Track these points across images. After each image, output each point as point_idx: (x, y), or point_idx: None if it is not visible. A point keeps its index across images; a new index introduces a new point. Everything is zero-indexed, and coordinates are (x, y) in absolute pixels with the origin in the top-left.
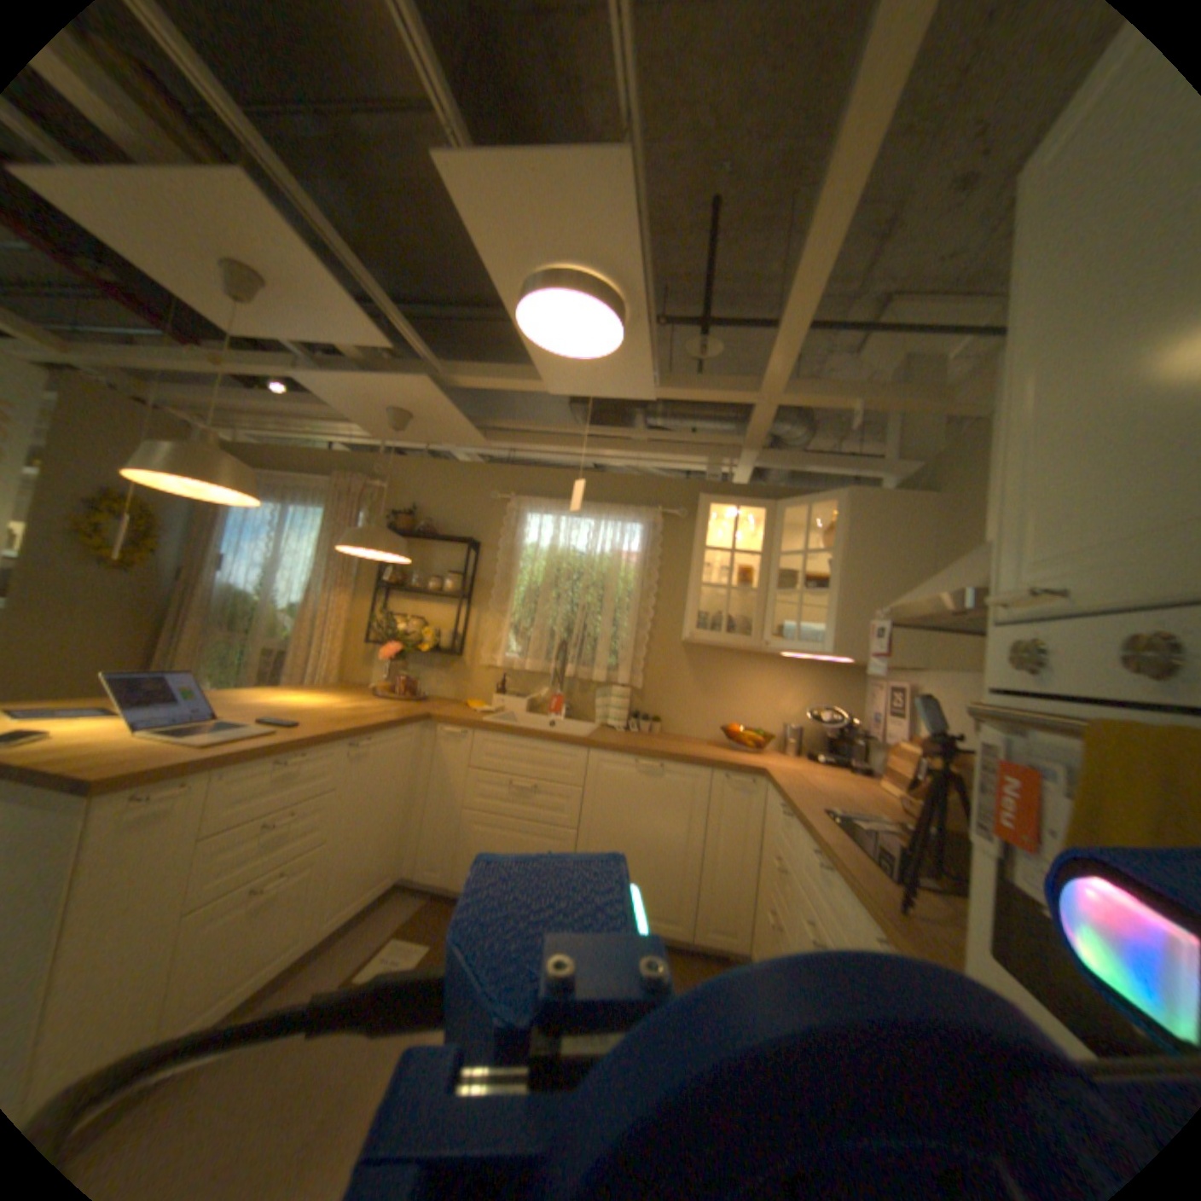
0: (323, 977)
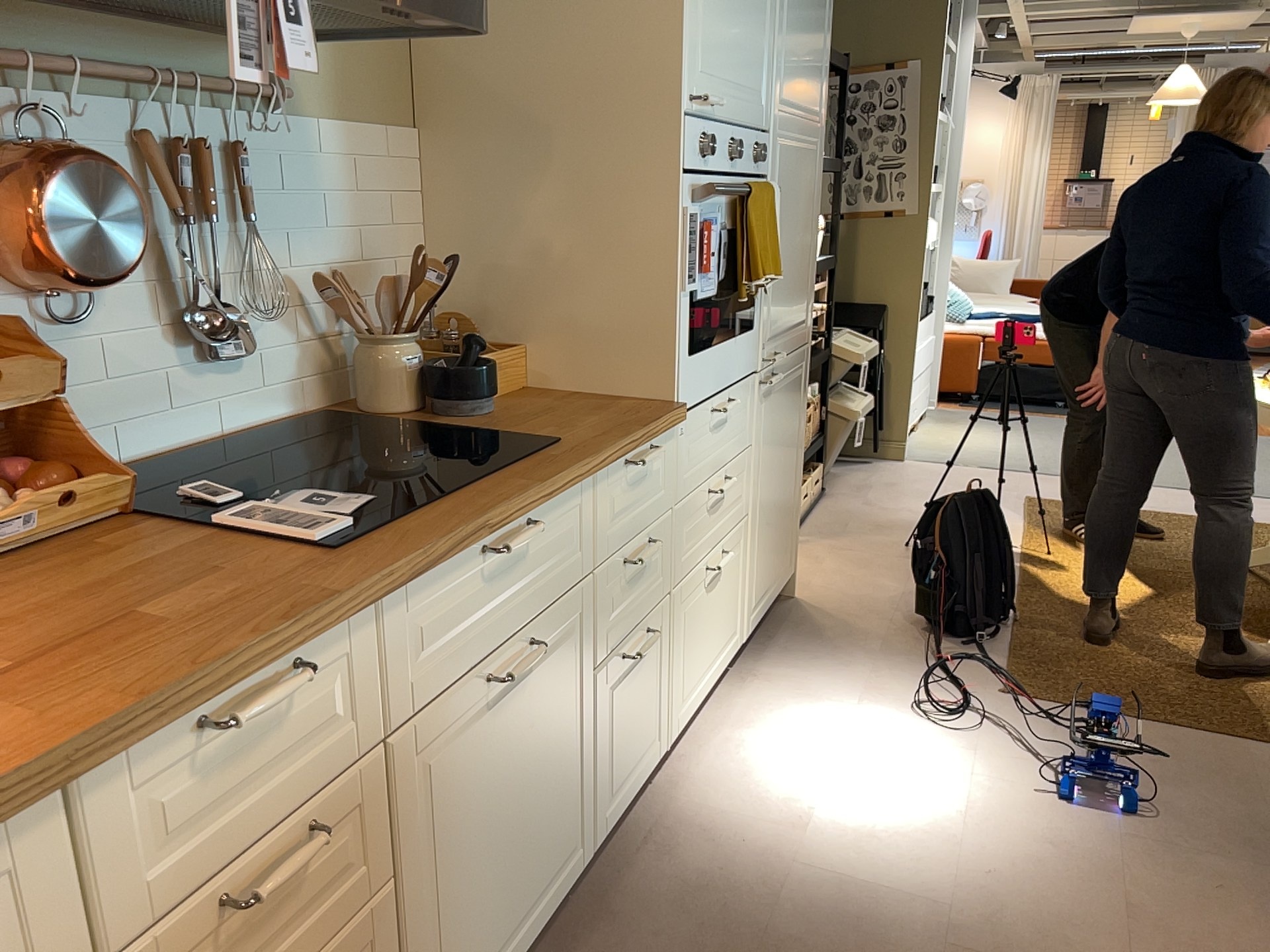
0: None
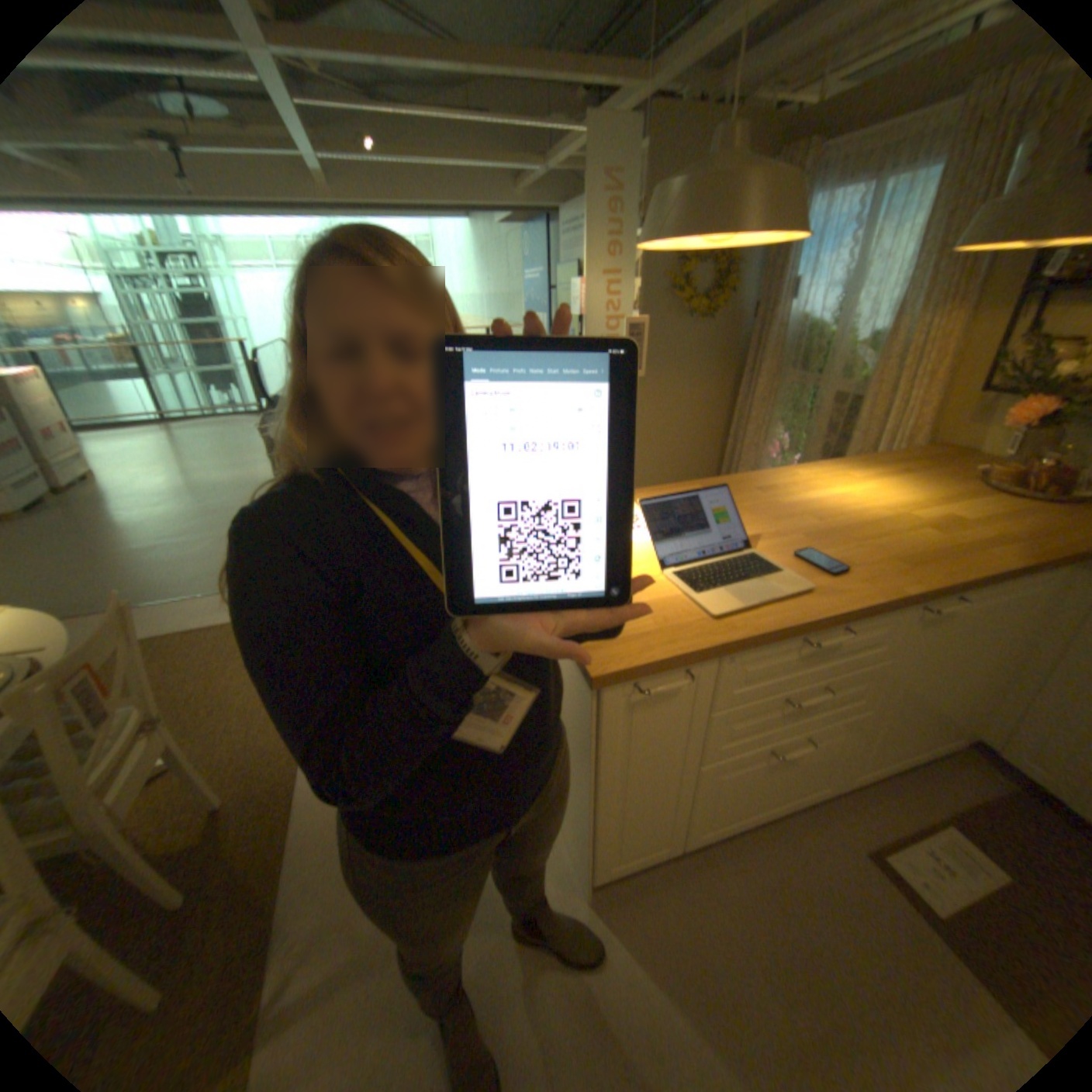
0: (856, 828)
